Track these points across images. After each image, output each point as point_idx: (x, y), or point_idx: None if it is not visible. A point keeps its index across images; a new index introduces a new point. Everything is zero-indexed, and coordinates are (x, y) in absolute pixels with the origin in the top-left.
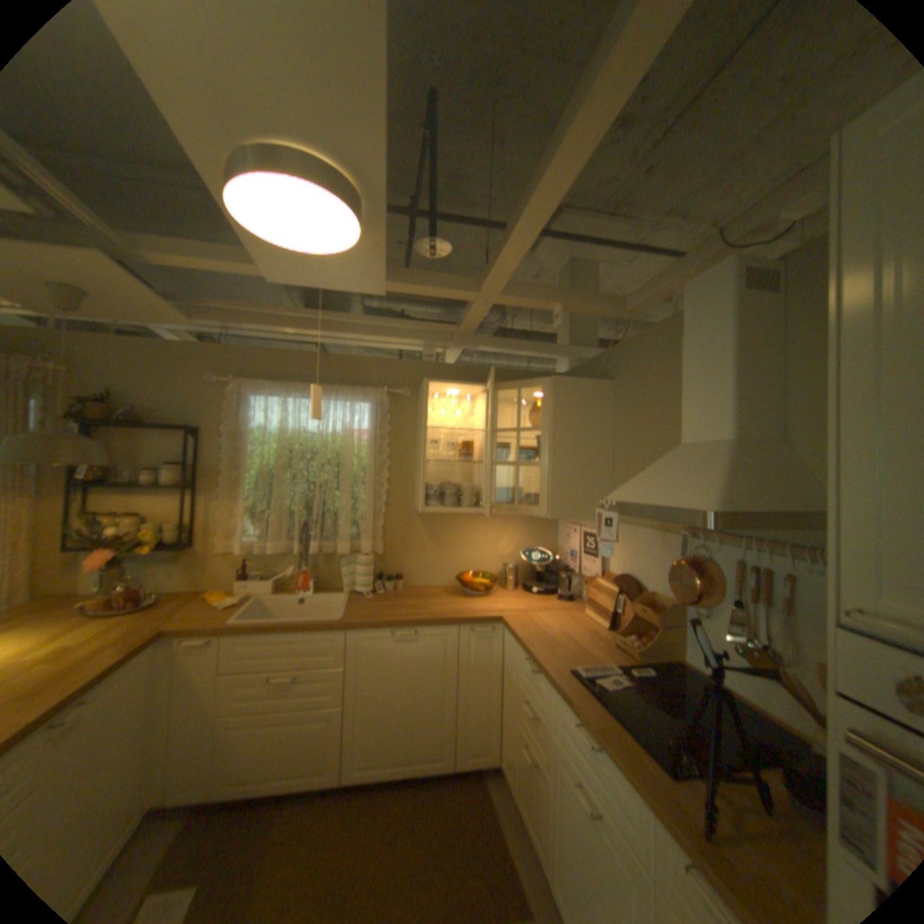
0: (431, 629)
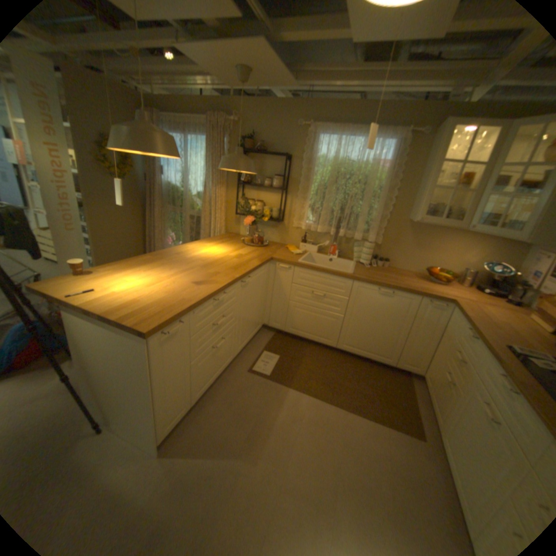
0: (403, 294)
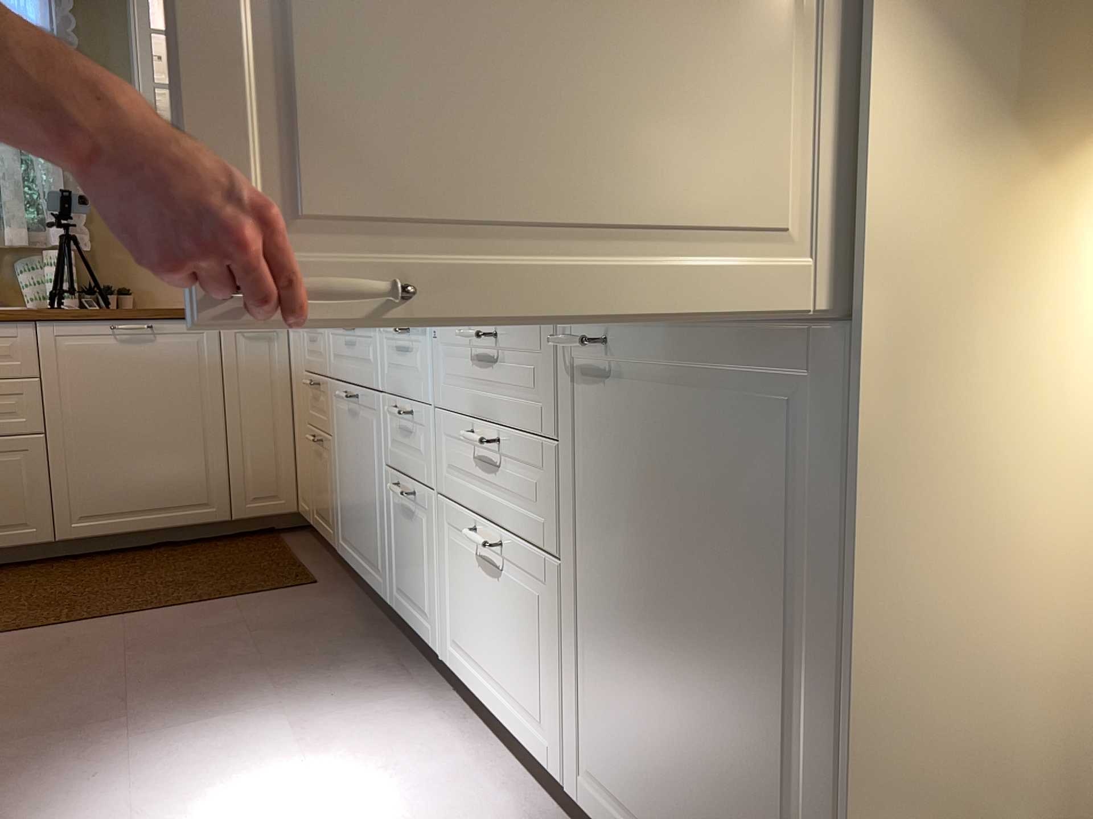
0: (174, 324)
